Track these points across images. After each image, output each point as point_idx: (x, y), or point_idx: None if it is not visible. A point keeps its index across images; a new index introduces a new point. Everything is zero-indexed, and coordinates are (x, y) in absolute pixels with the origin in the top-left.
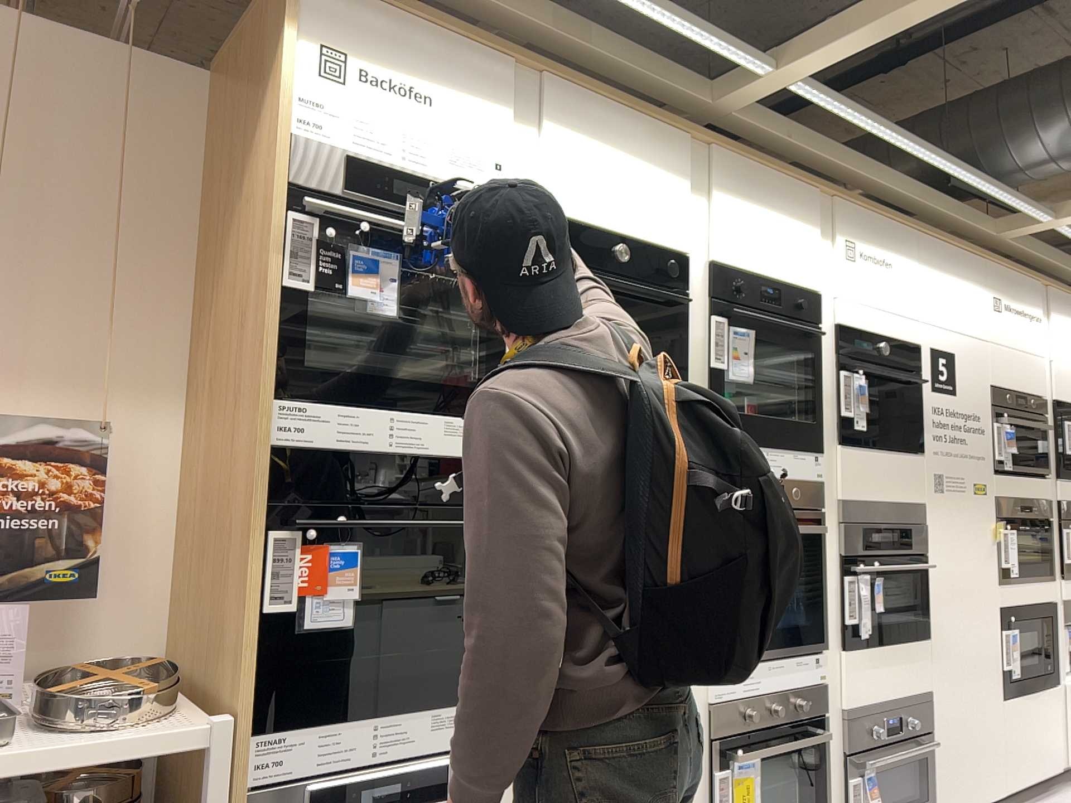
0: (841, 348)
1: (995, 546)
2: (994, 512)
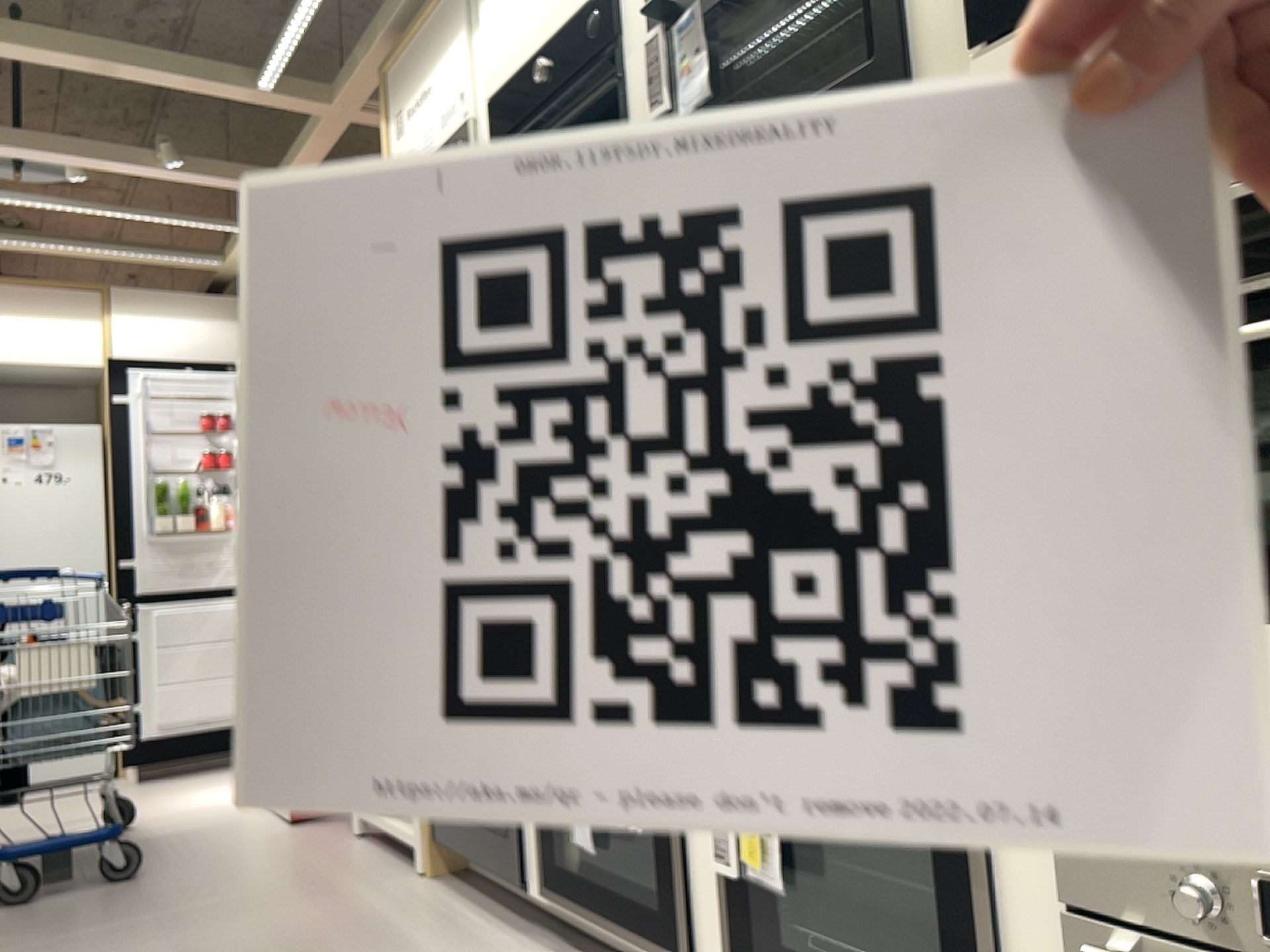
0: None
1: None
2: None
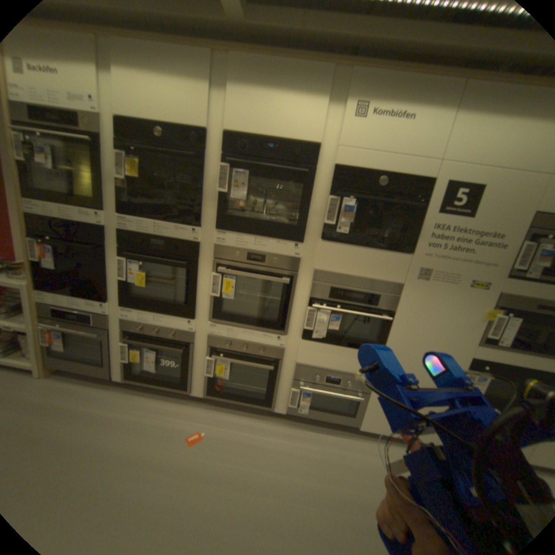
0: (338, 181)
1: (488, 324)
2: (497, 303)
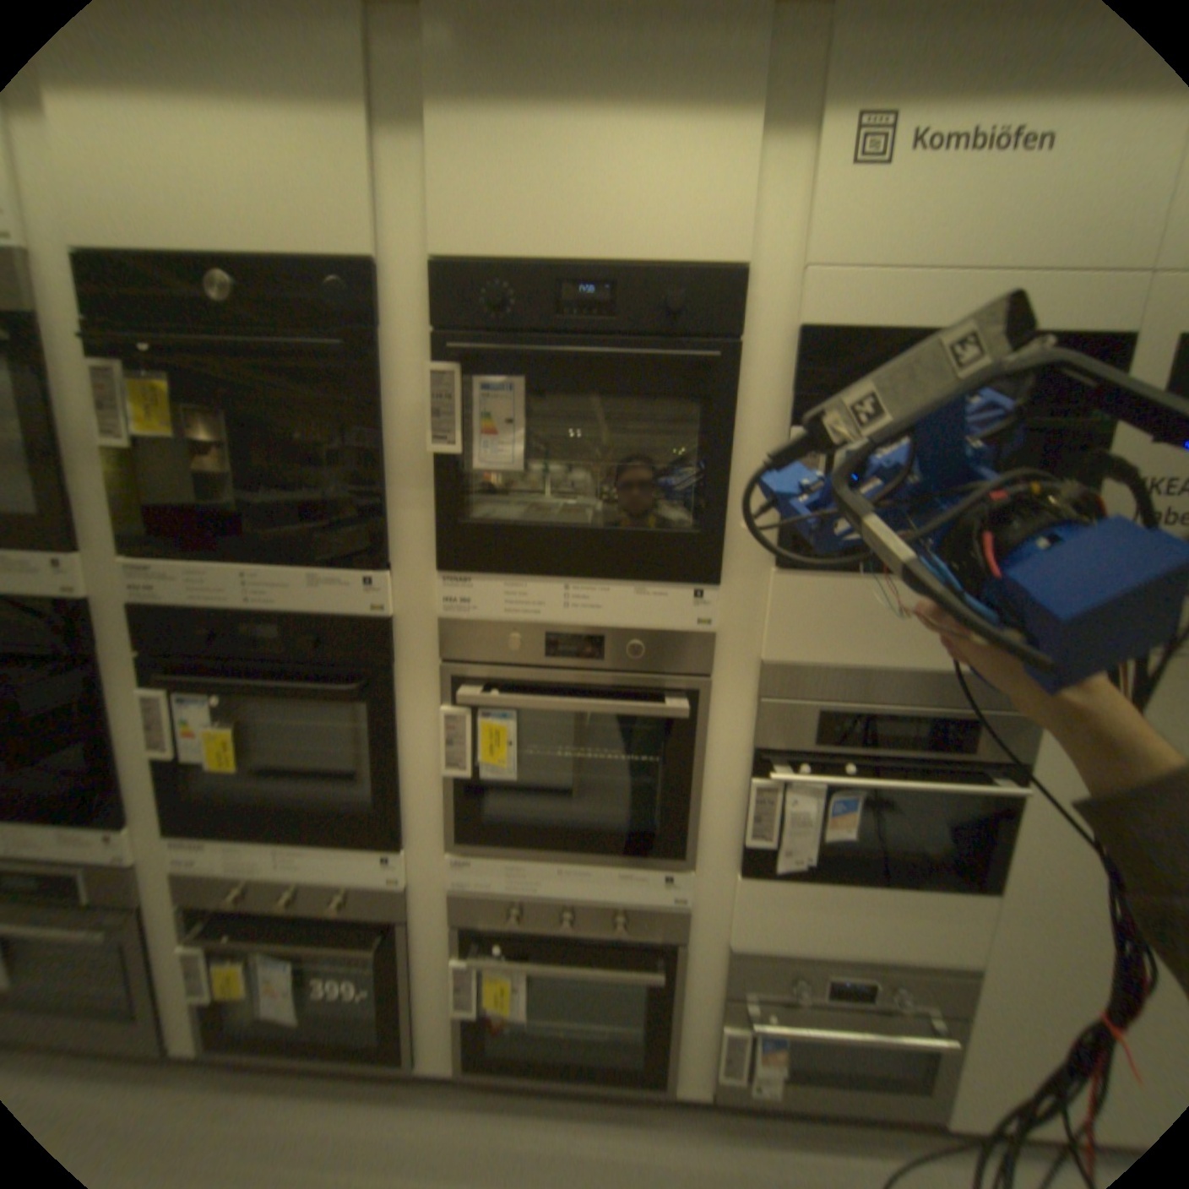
0: (814, 378)
1: None
2: None
